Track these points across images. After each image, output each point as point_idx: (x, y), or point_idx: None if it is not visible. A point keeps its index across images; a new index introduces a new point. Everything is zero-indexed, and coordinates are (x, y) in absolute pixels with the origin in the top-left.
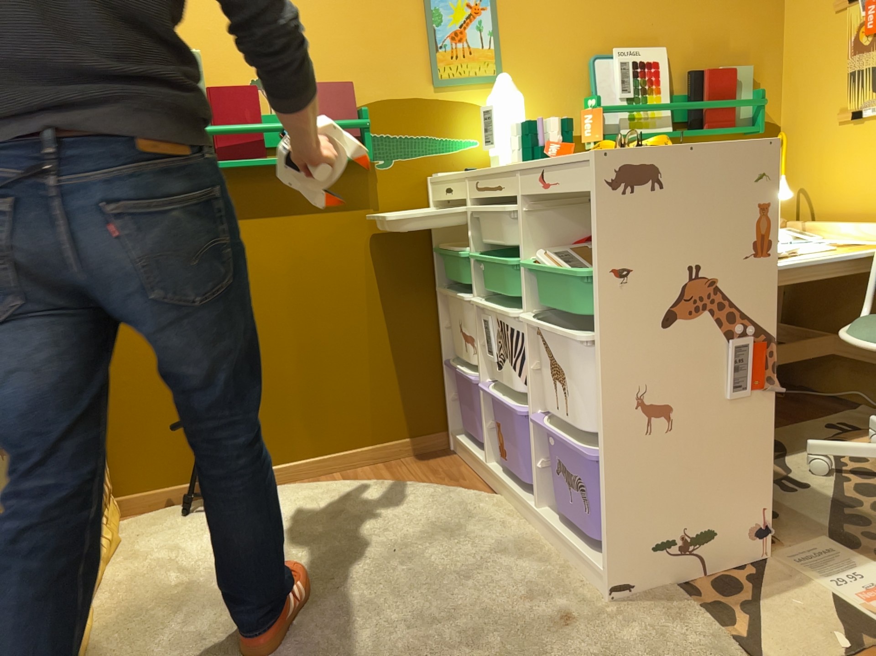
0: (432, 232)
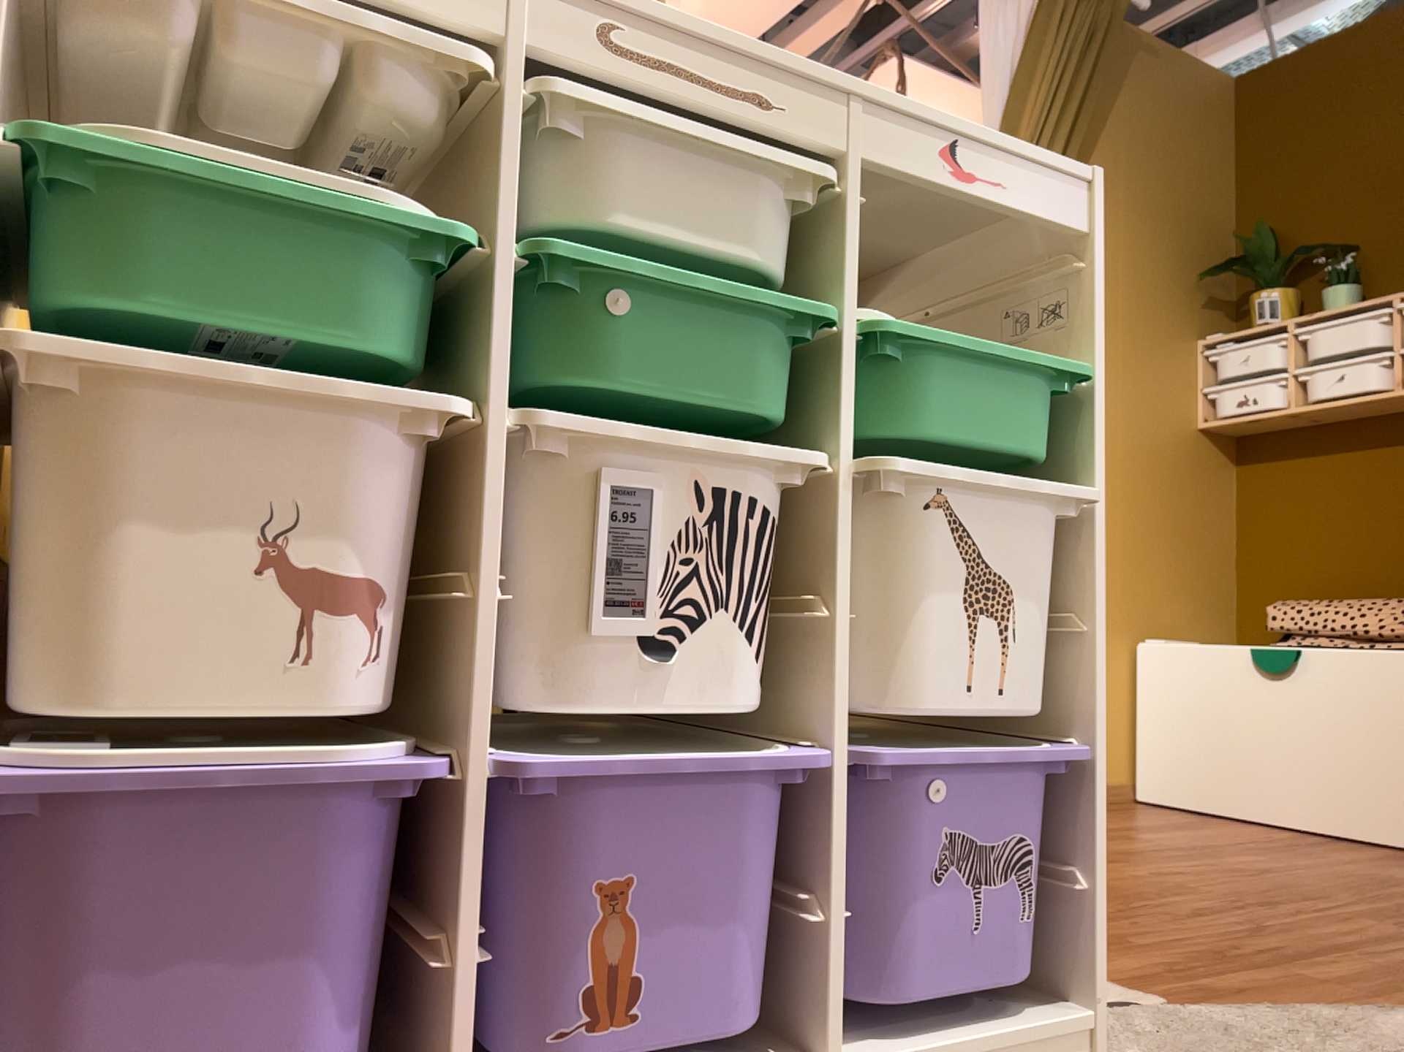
0: None
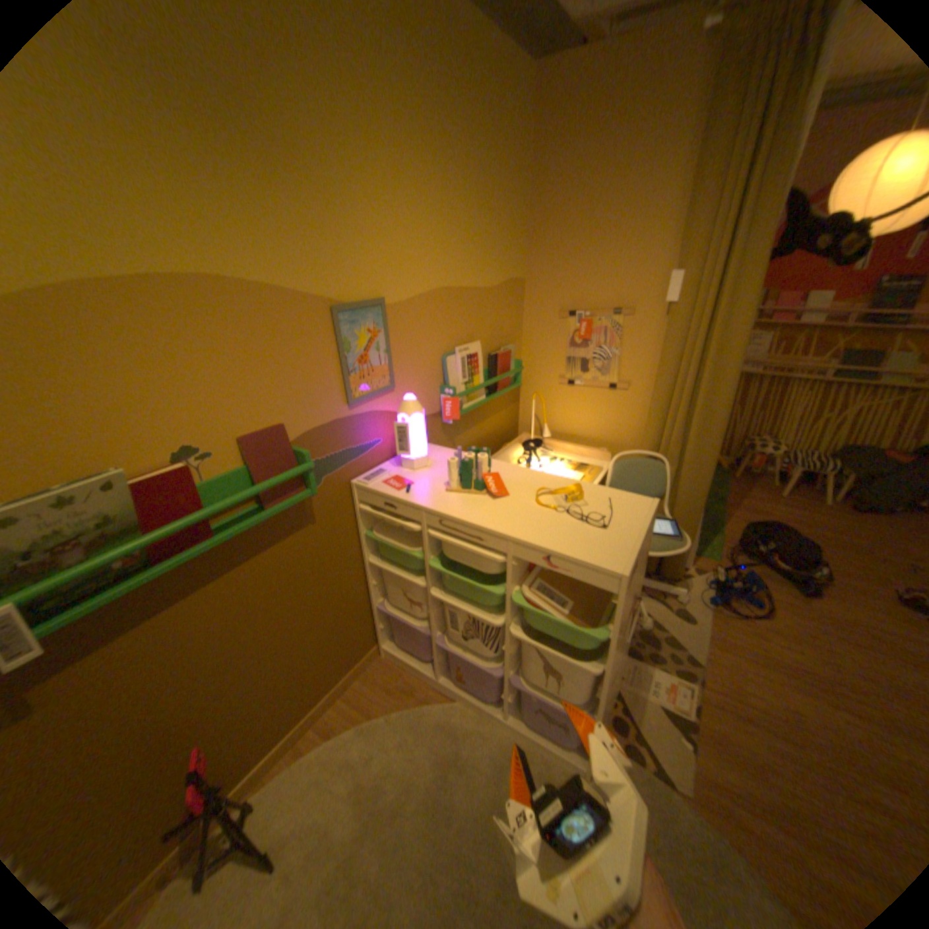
0: (357, 521)
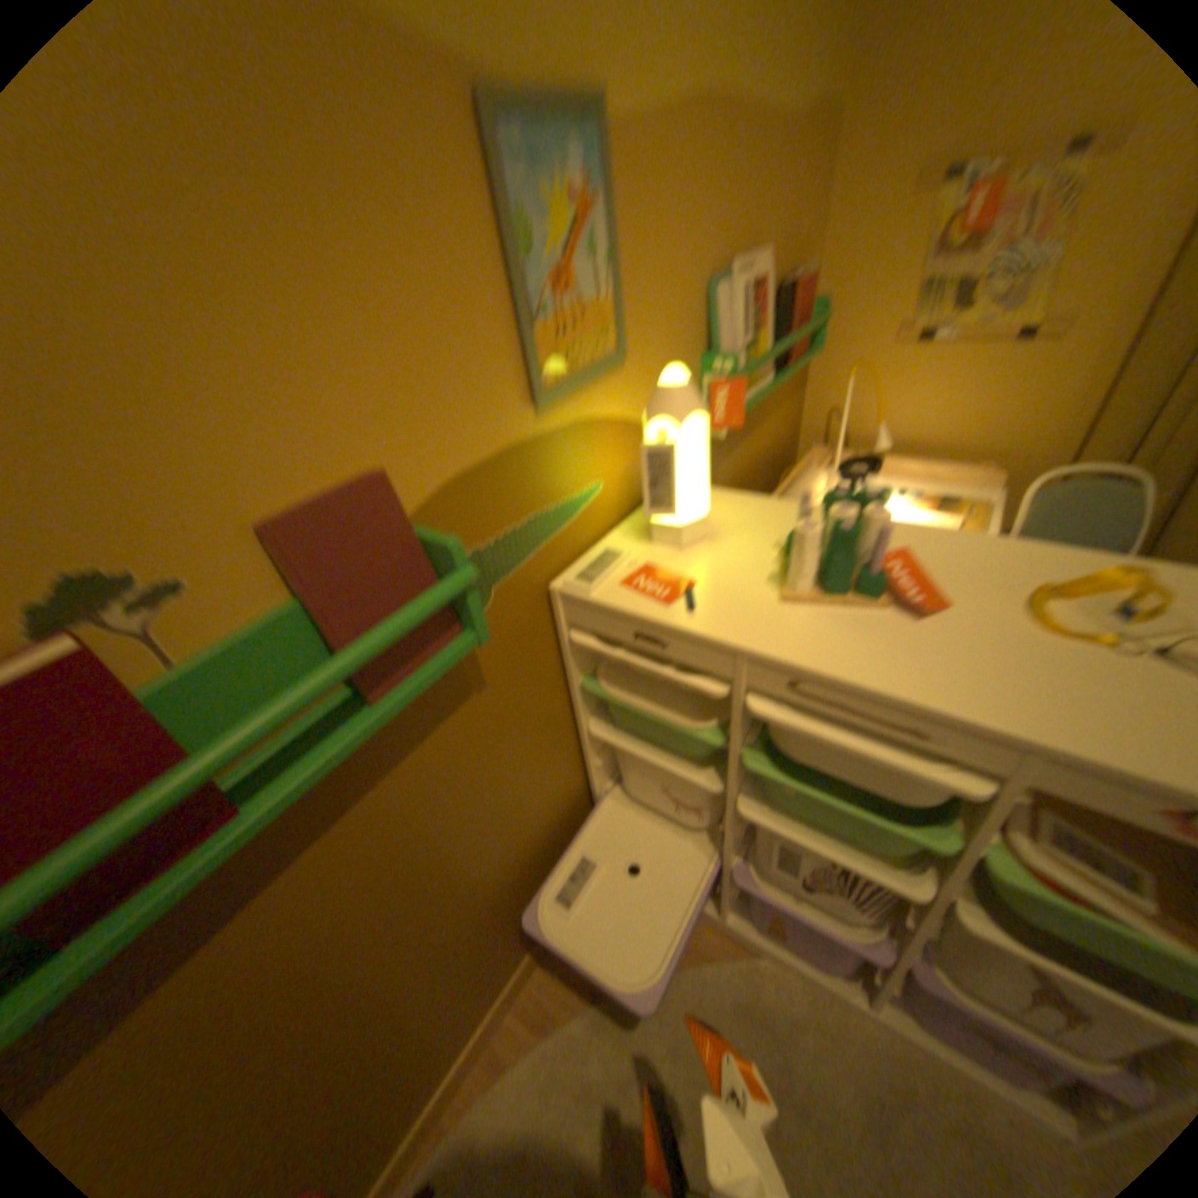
0: (564, 658)
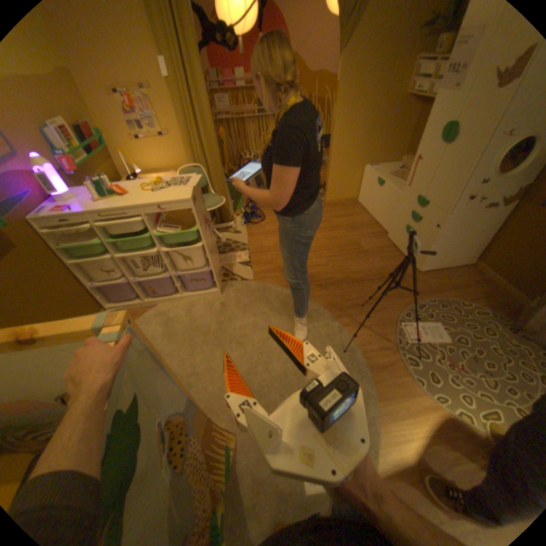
0: (44, 243)
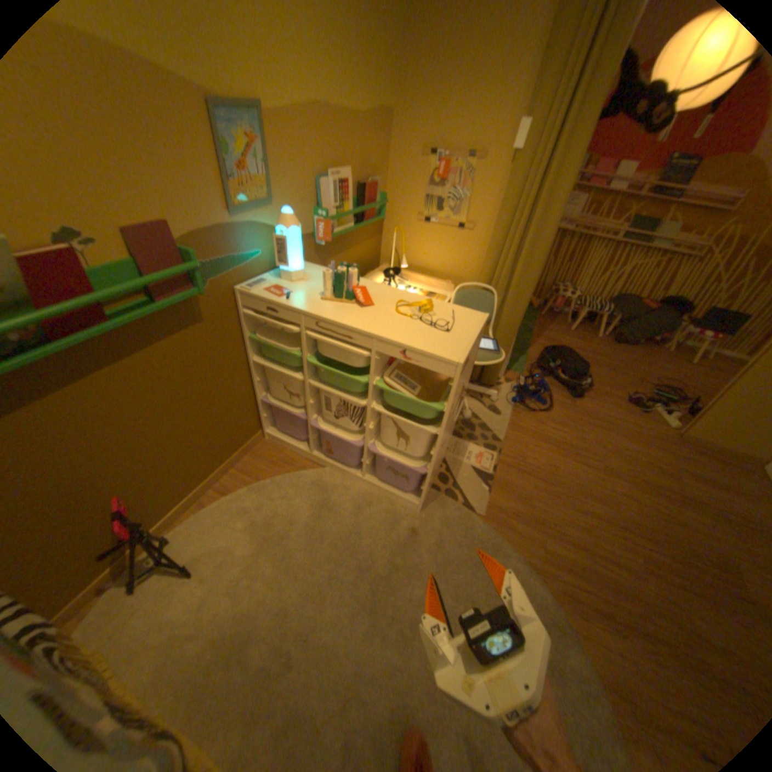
0: (241, 326)
